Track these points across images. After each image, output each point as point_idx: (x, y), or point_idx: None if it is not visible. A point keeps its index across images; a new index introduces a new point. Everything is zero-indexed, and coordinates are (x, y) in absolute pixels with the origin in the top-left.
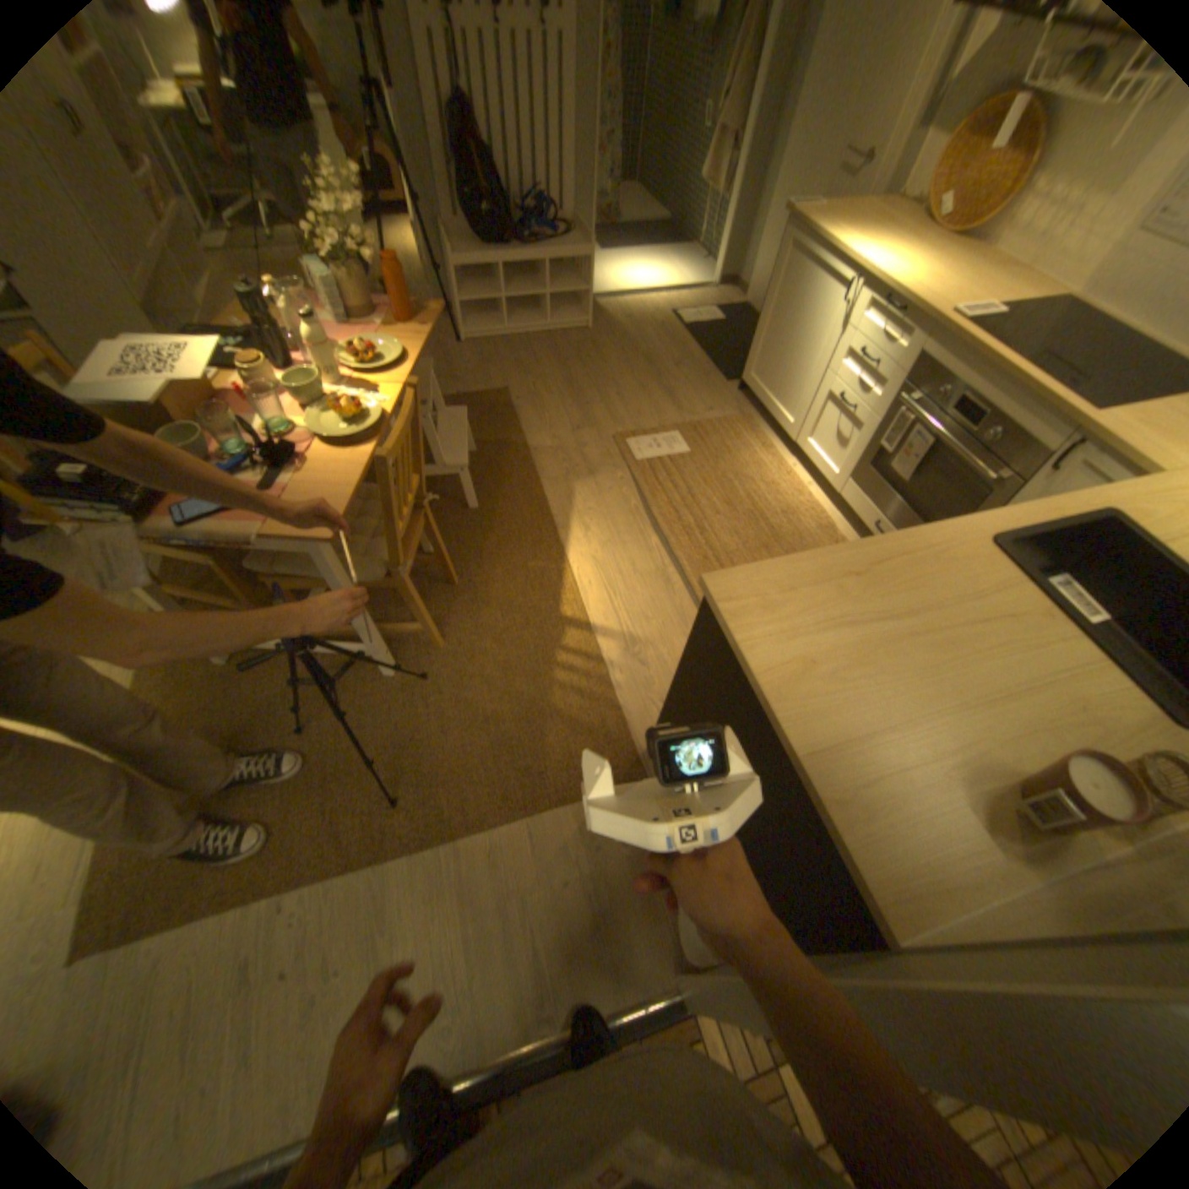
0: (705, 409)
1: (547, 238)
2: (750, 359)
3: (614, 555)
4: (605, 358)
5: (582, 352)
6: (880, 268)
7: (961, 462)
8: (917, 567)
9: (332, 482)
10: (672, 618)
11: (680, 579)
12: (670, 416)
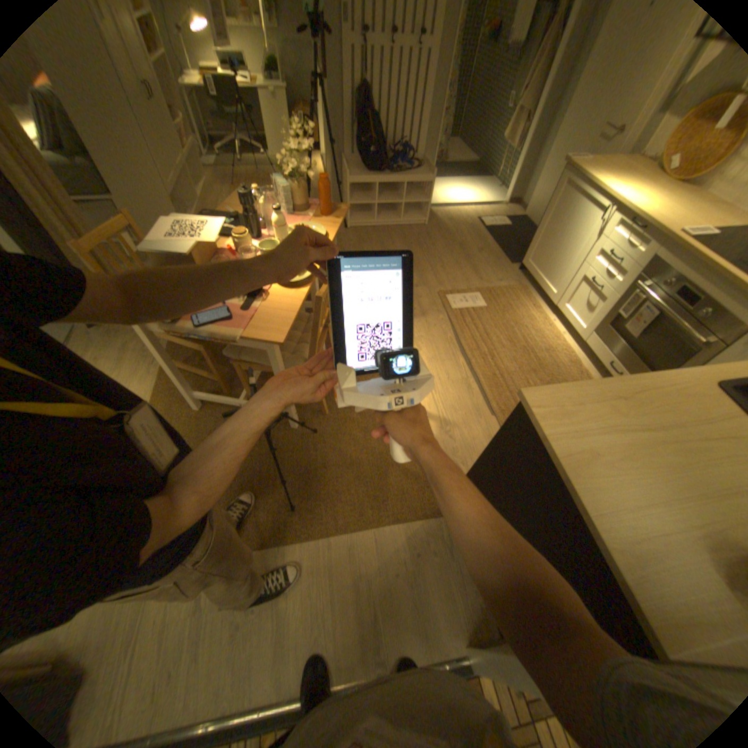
0: (496, 280)
1: (406, 169)
2: (529, 251)
3: (435, 367)
4: (434, 244)
5: (420, 239)
6: (630, 200)
7: (678, 328)
8: (666, 397)
9: (283, 309)
10: (471, 411)
11: (477, 386)
12: (474, 283)
